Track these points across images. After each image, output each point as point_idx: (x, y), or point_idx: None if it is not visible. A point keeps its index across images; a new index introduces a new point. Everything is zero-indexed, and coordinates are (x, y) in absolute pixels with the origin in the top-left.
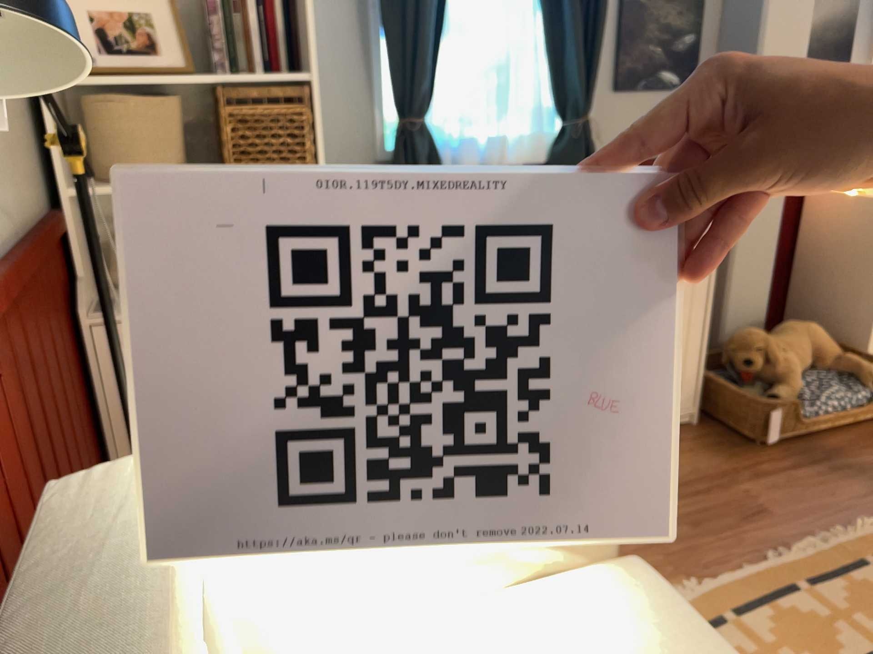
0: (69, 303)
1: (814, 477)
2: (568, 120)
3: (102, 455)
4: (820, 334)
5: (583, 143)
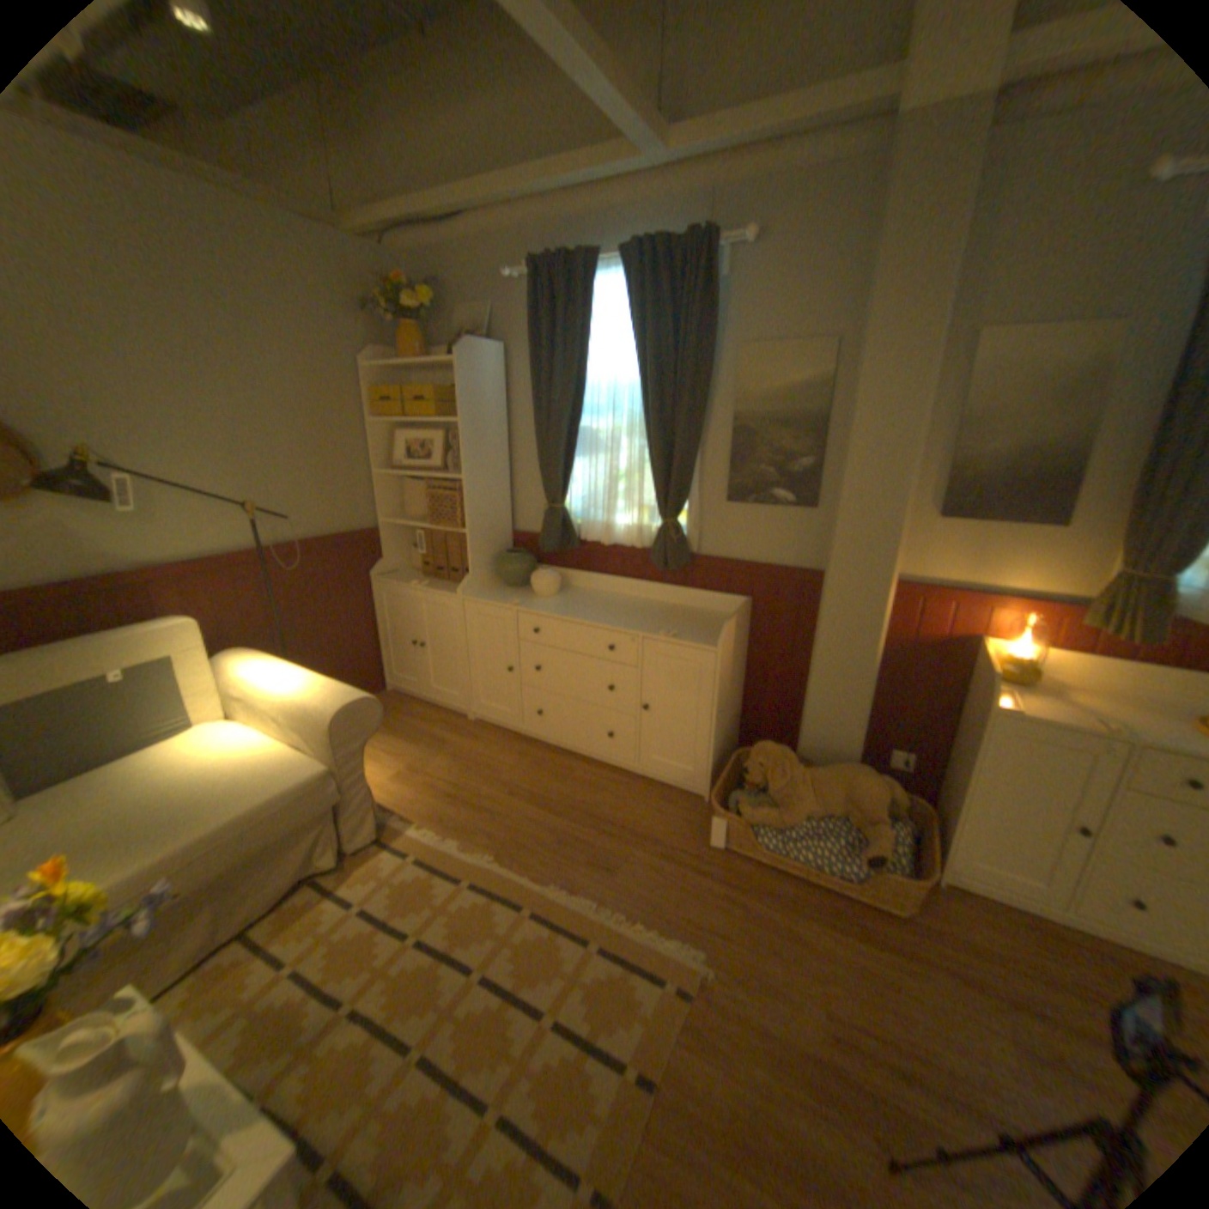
0: (369, 569)
1: (699, 887)
2: (662, 520)
3: (378, 640)
4: (863, 789)
5: (692, 539)
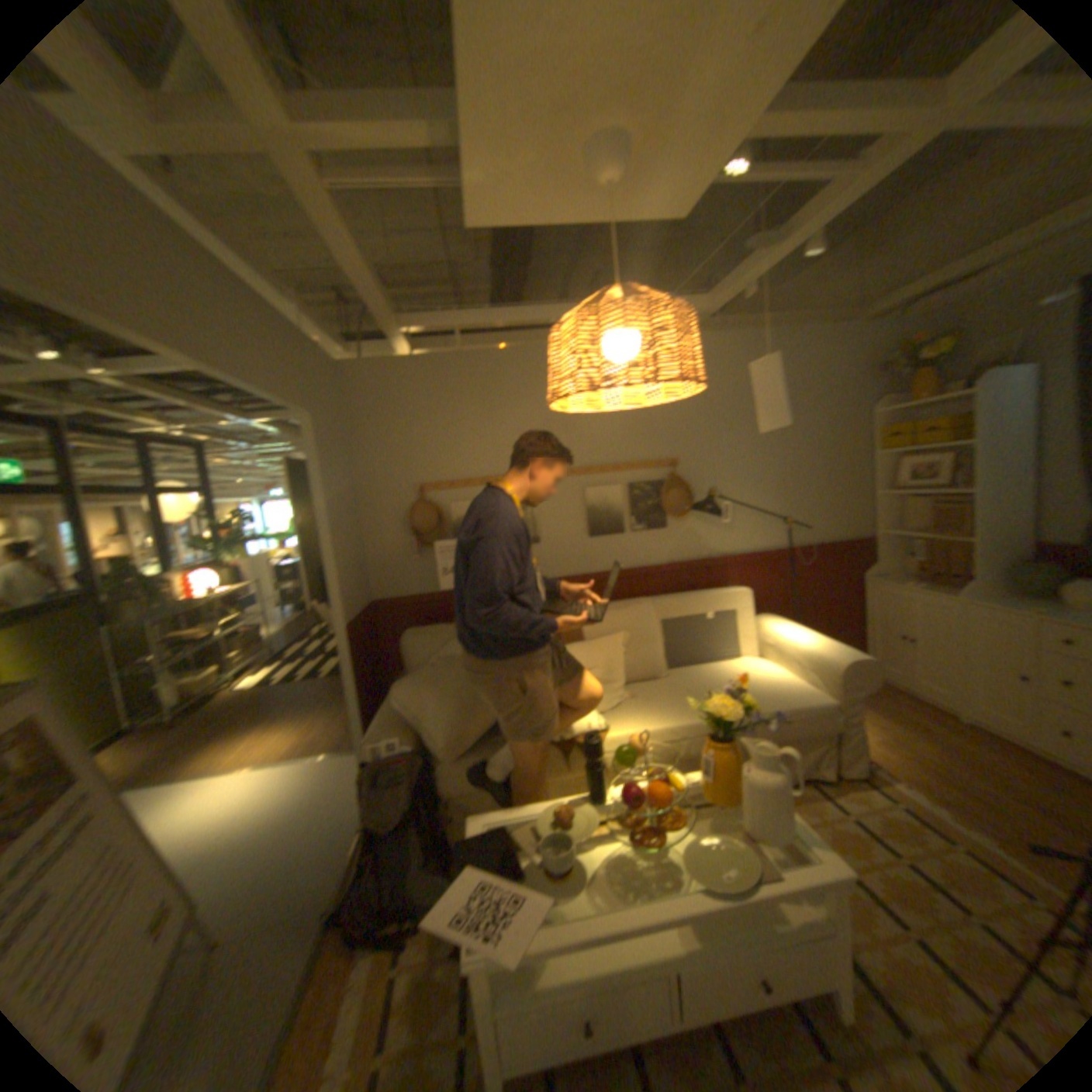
0: (865, 571)
1: None
2: None
3: (866, 632)
4: None
5: None
